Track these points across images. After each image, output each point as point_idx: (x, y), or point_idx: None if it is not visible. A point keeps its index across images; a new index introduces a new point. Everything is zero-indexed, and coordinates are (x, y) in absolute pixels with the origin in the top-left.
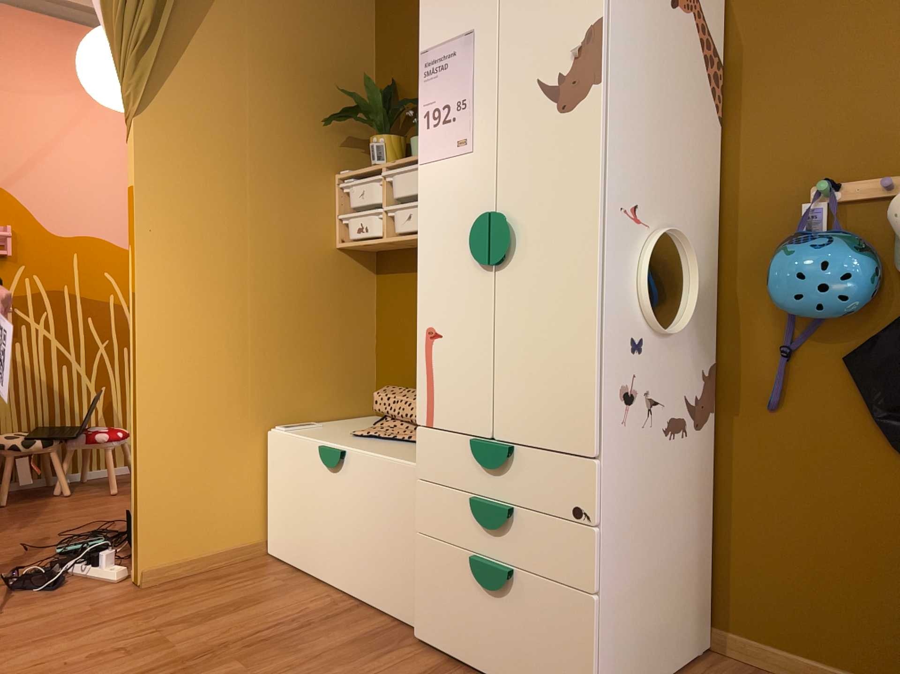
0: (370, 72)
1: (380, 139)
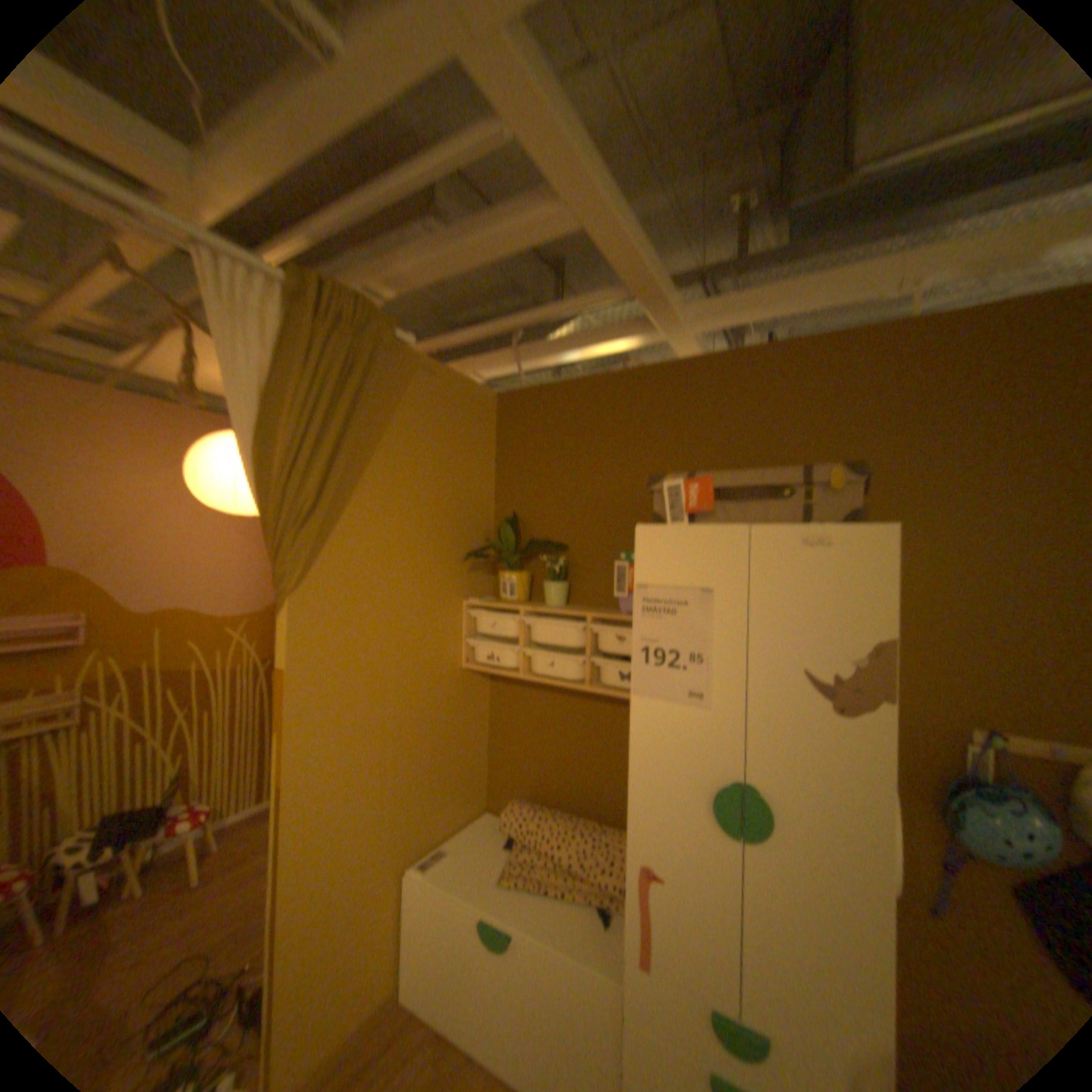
0: (491, 501)
1: (512, 577)
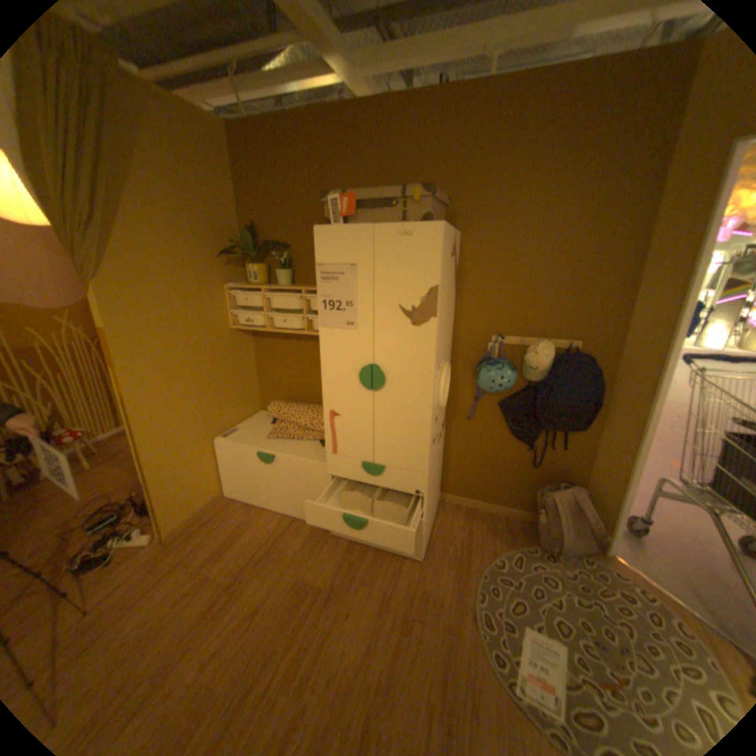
0: (233, 212)
1: (254, 267)
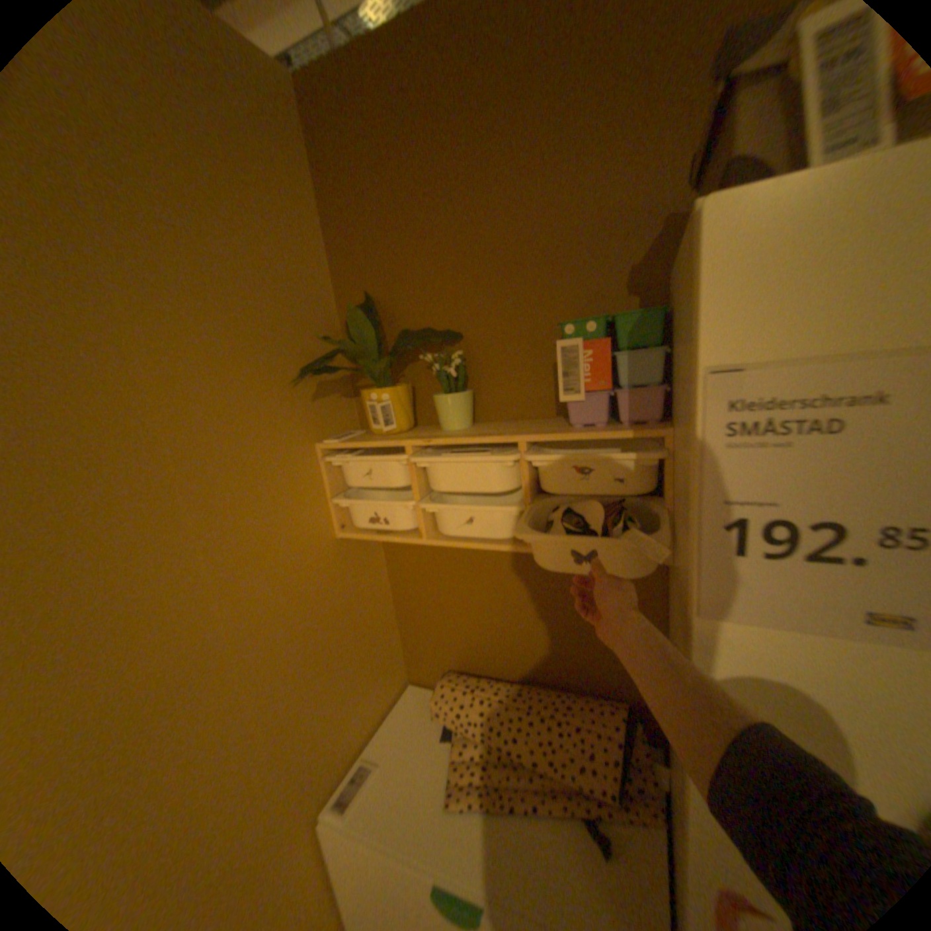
0: (325, 278)
1: (383, 394)
